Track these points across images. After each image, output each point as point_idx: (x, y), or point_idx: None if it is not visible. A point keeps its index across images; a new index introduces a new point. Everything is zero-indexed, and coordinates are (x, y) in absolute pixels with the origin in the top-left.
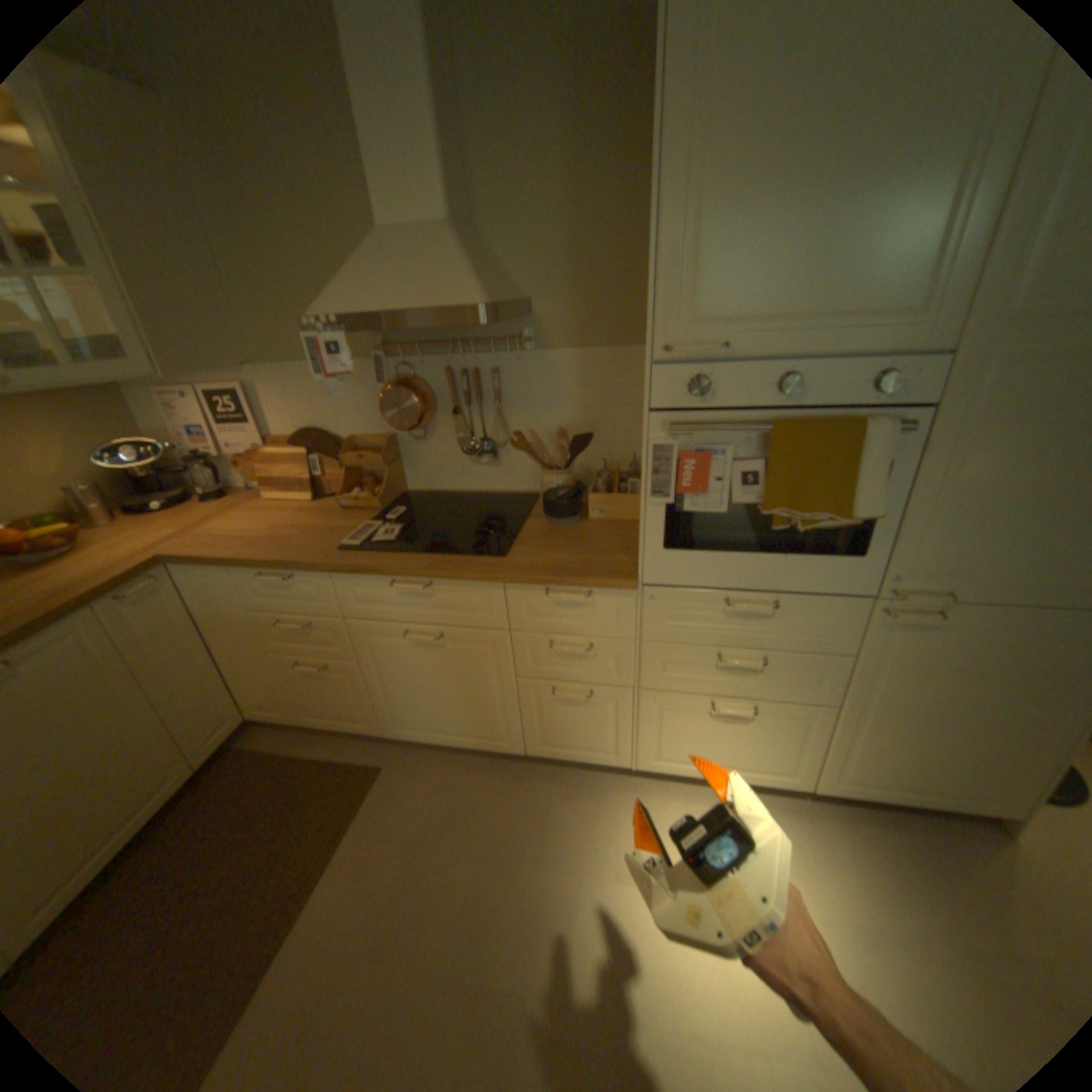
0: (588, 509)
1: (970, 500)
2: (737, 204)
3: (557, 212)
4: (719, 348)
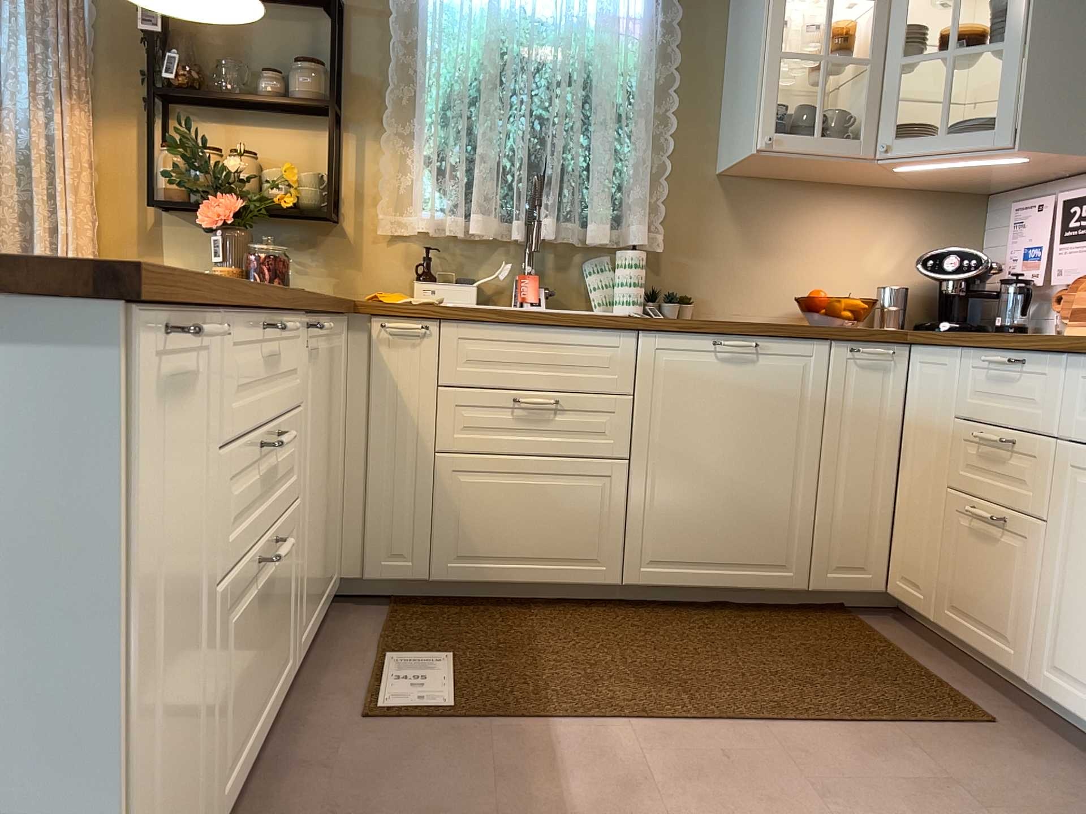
0: None
1: None
2: None
3: None
4: None
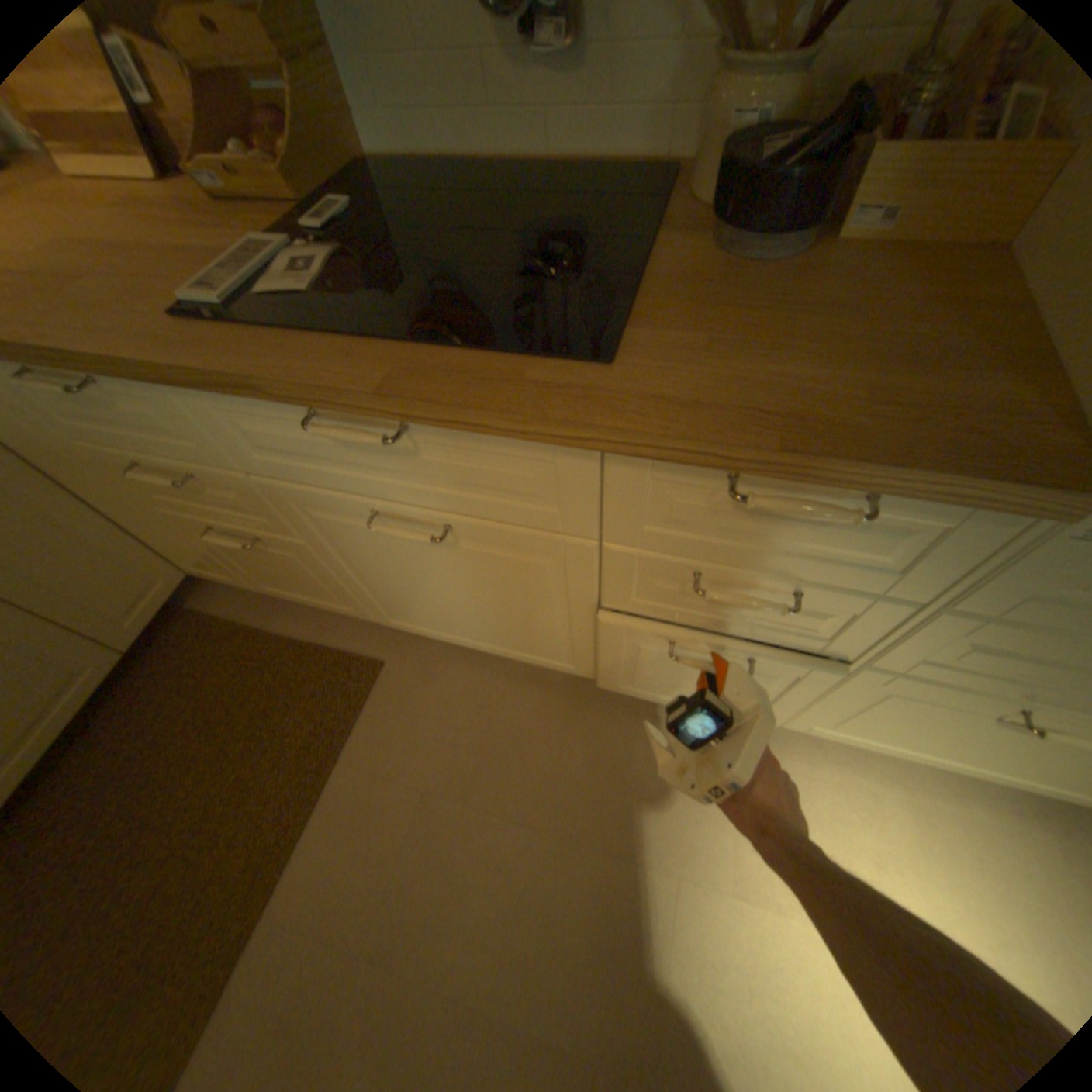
0: (855, 199)
1: None
2: None
3: None
4: None
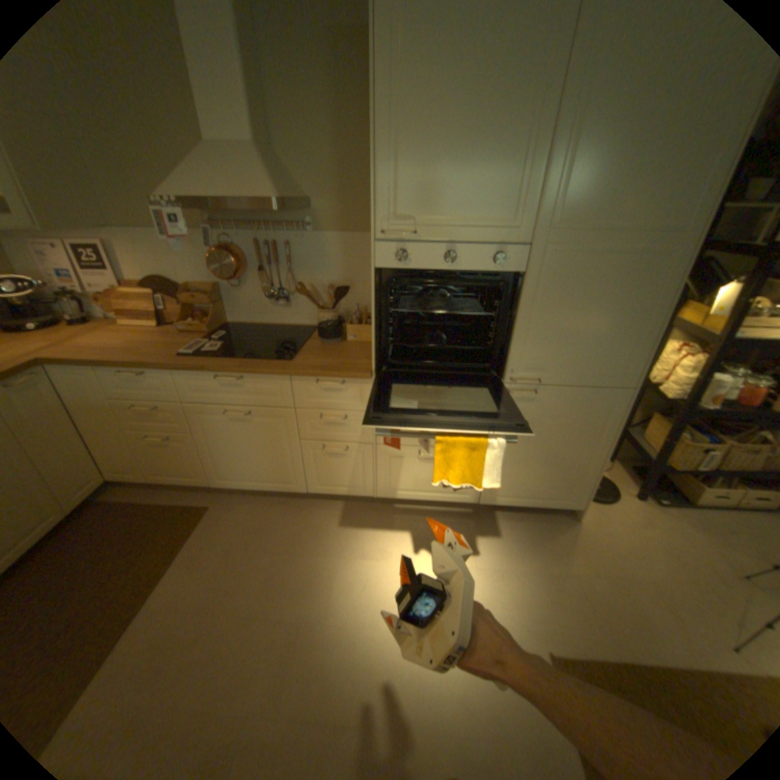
0: (347, 335)
1: (544, 327)
2: (417, 153)
3: (326, 144)
4: (411, 234)
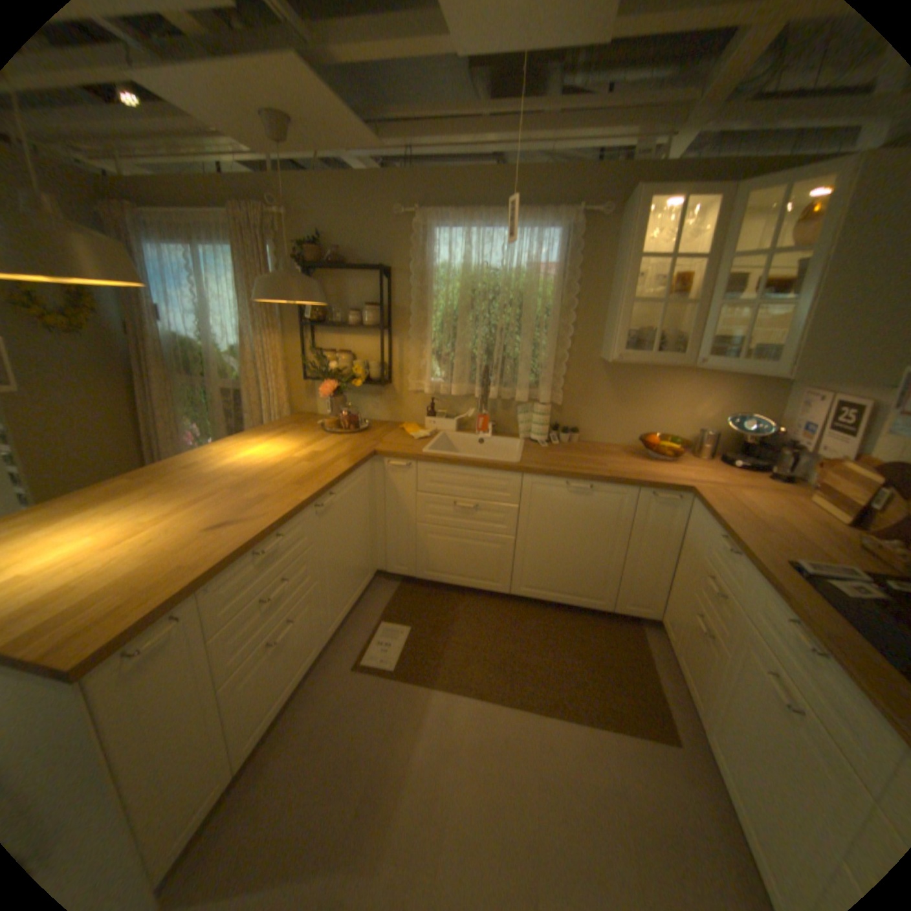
0: None
1: None
2: None
3: None
4: None
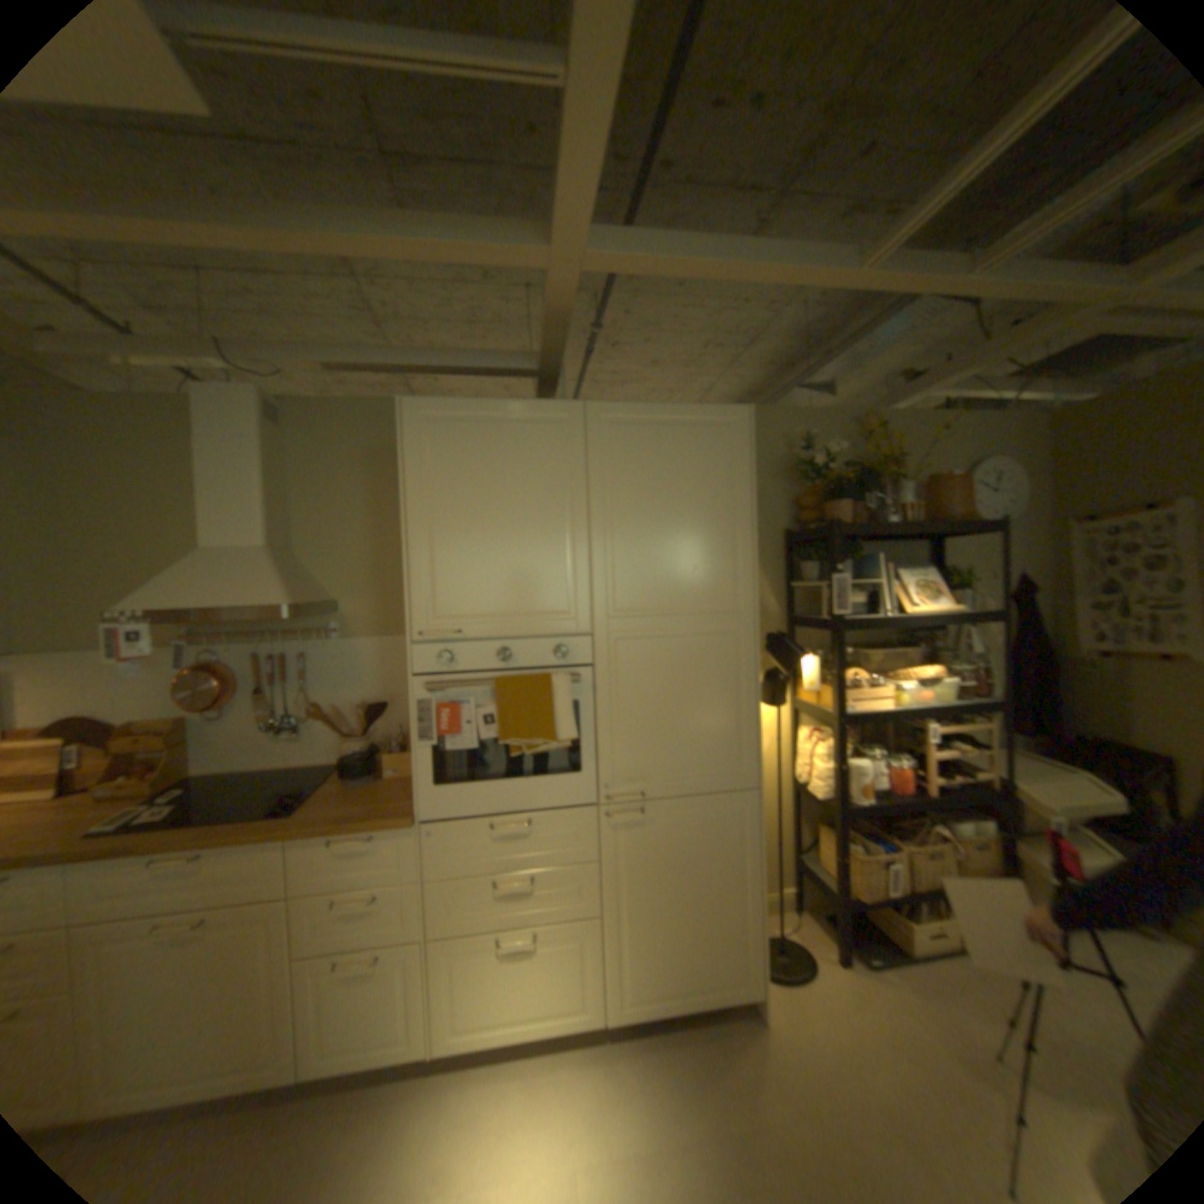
0: (384, 770)
1: (630, 724)
2: (456, 557)
3: (362, 545)
4: (455, 634)
